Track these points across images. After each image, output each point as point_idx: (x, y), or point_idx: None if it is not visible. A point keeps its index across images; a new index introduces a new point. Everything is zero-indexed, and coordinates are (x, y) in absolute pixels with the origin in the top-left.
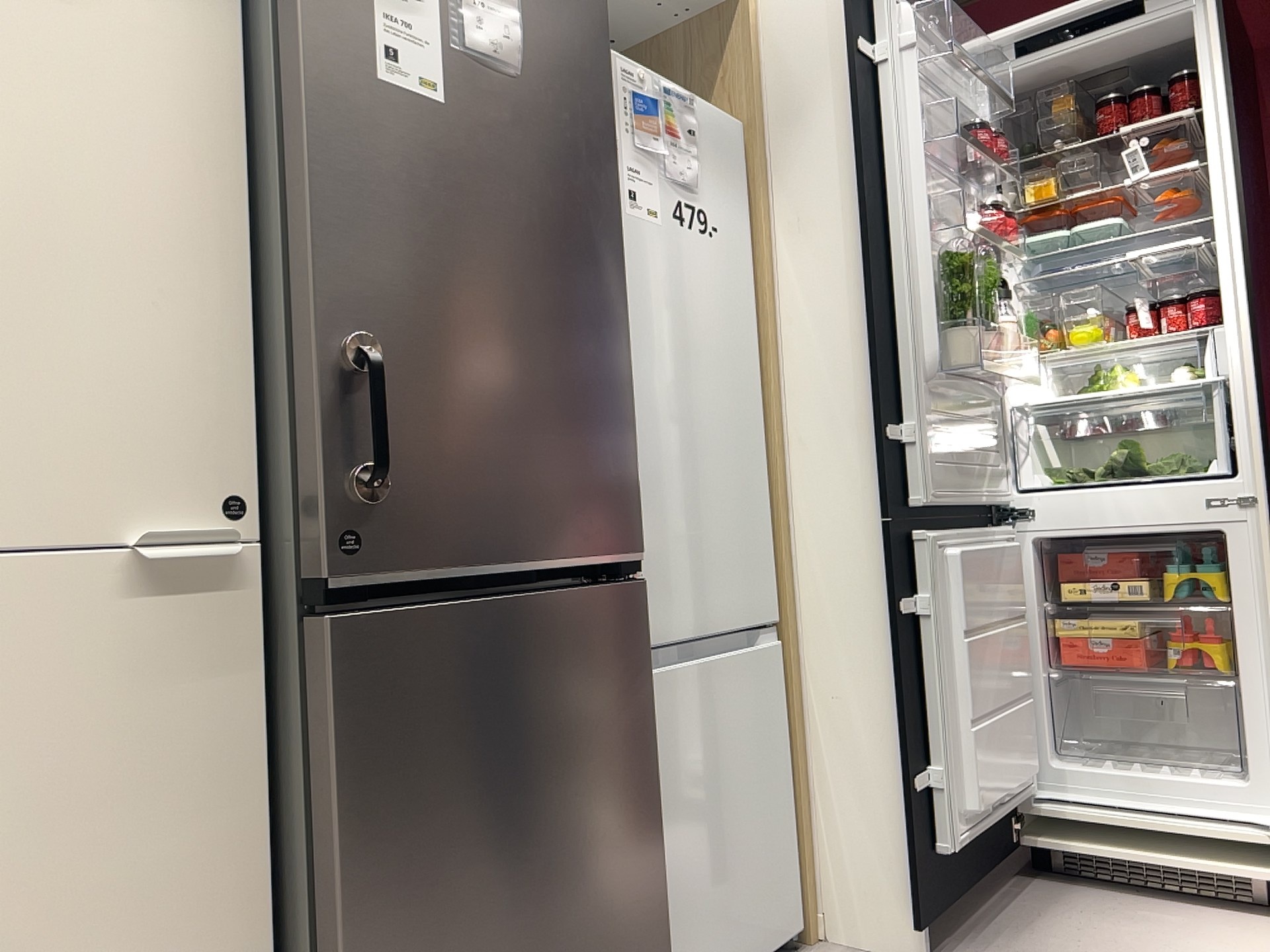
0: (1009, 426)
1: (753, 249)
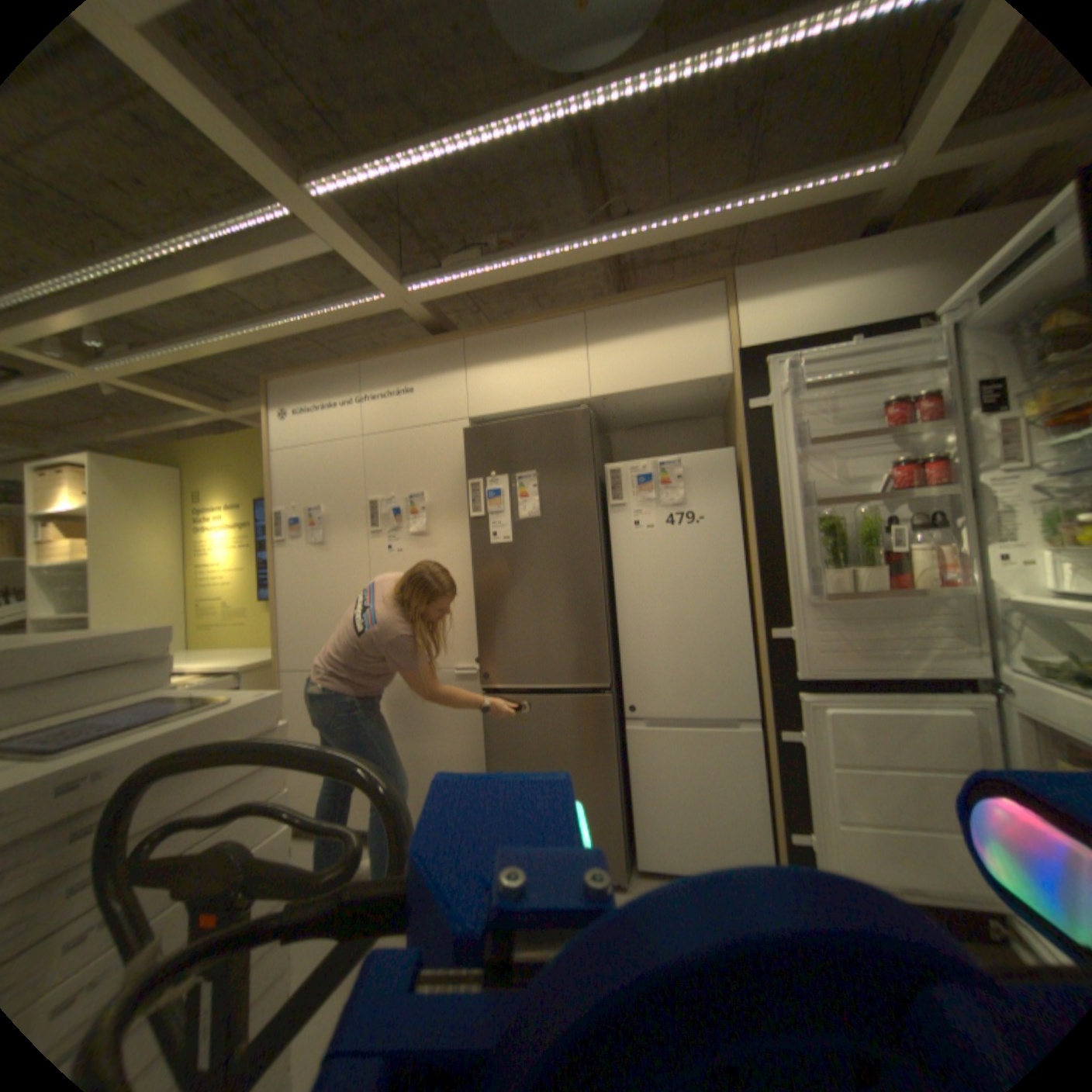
0: (997, 614)
1: (746, 514)
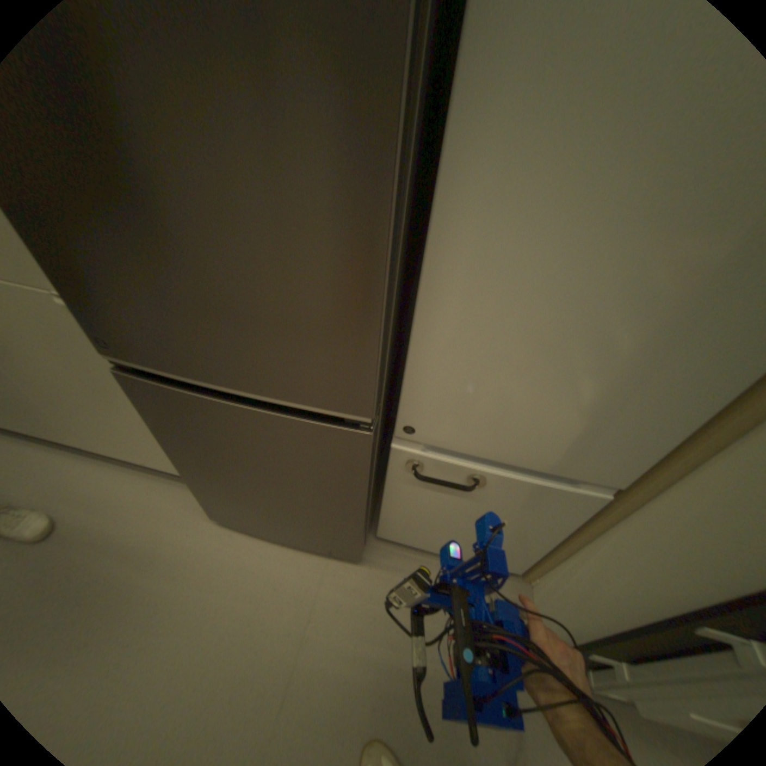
0: None
1: None
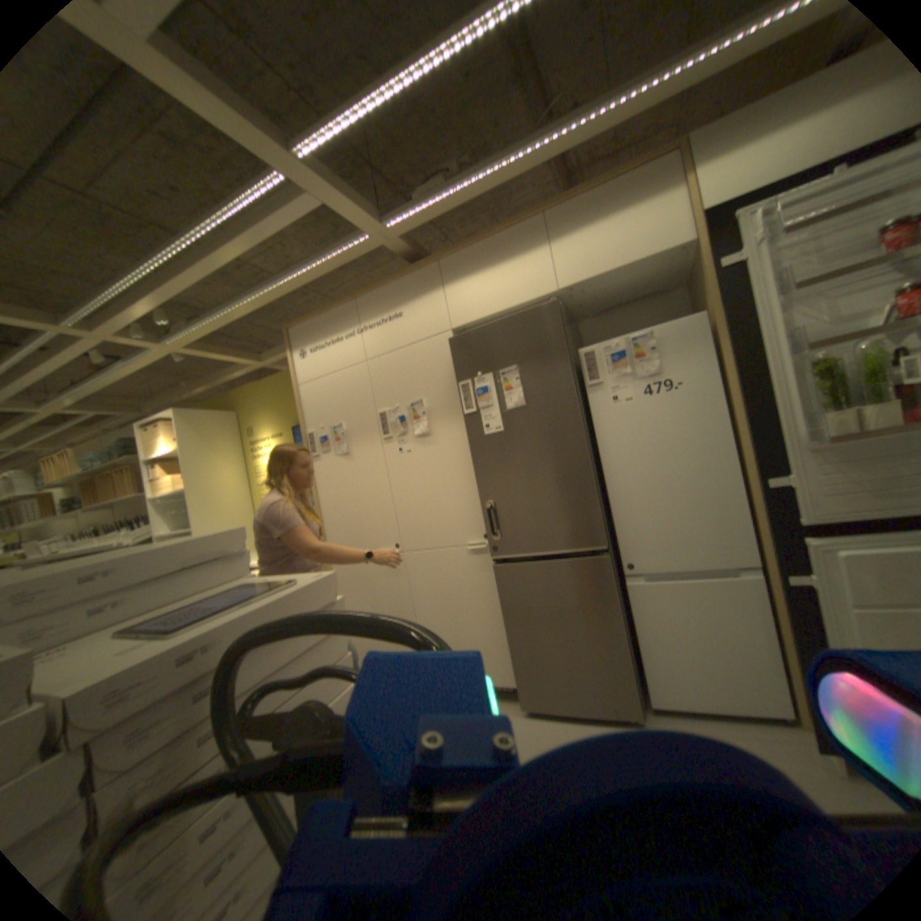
0: None
1: (725, 373)
